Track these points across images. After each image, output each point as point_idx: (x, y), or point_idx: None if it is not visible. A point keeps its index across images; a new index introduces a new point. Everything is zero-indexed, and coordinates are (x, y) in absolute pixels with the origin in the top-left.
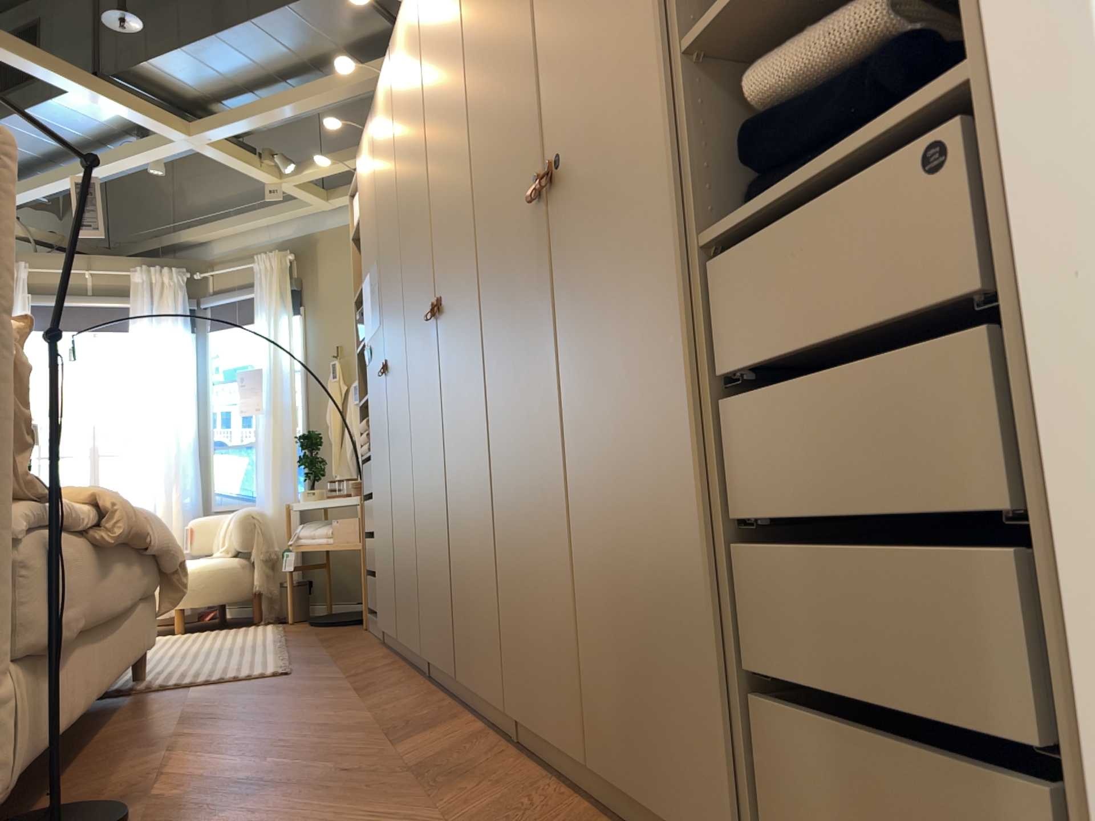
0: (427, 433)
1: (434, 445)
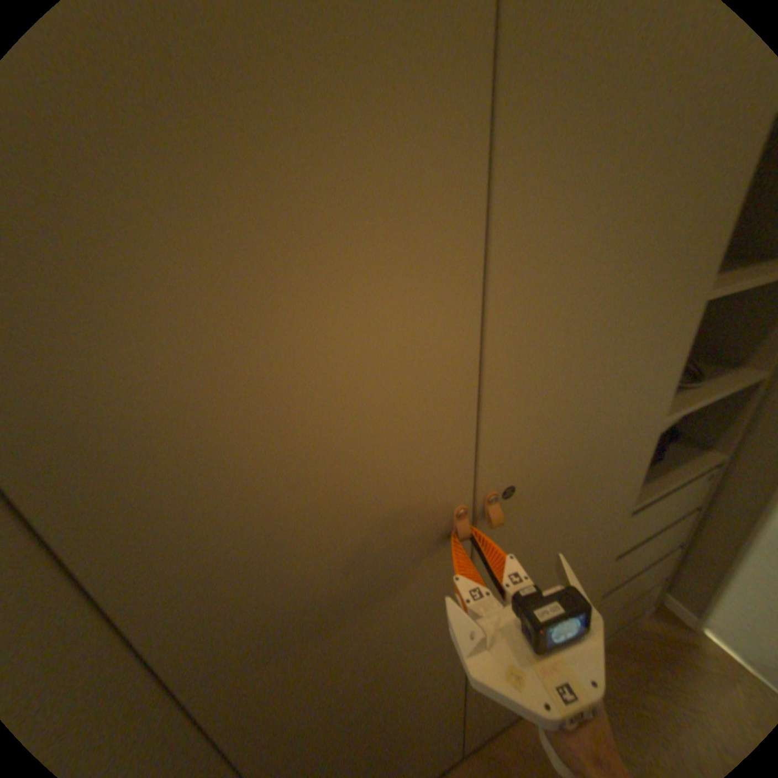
0: None
1: None
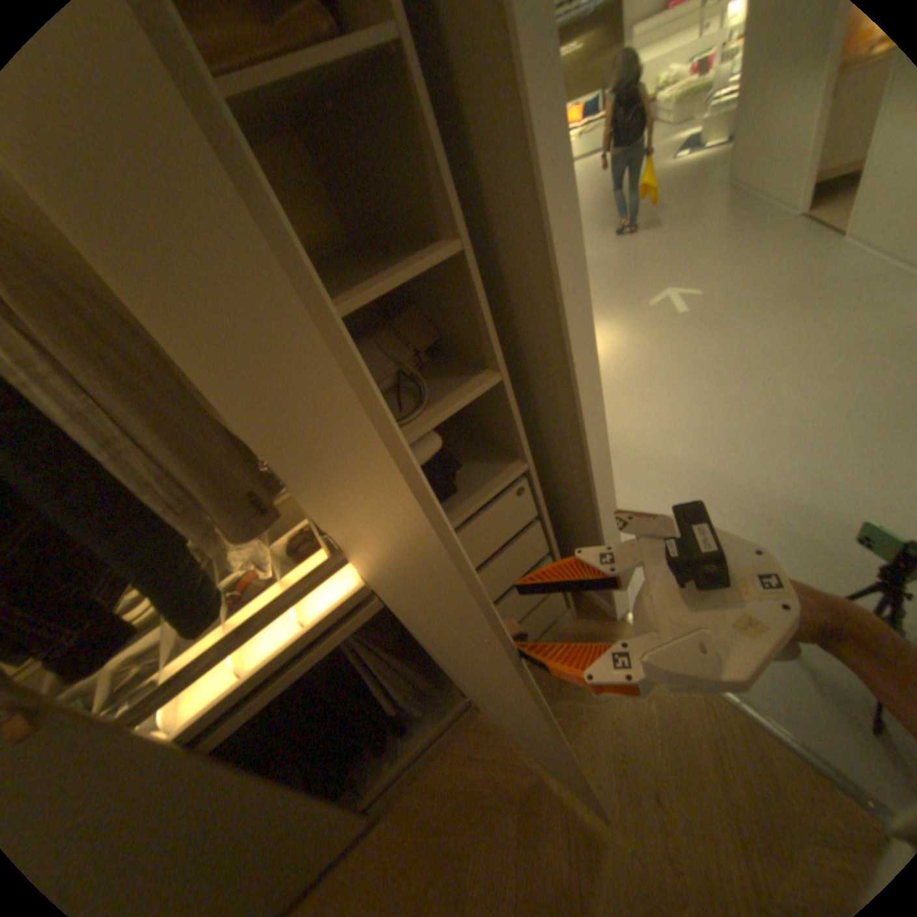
0: None
1: None
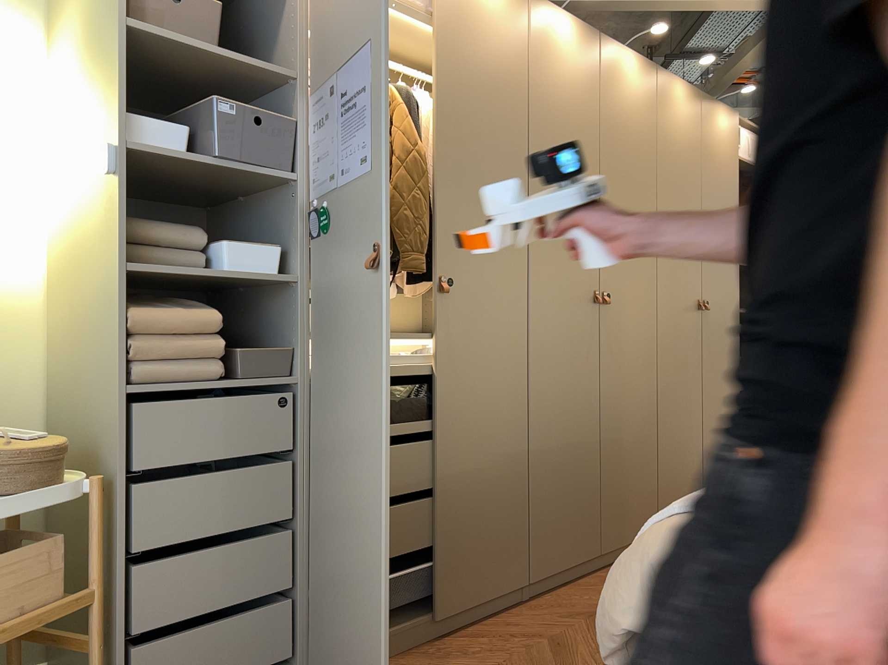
0: (563, 384)
1: (578, 394)
